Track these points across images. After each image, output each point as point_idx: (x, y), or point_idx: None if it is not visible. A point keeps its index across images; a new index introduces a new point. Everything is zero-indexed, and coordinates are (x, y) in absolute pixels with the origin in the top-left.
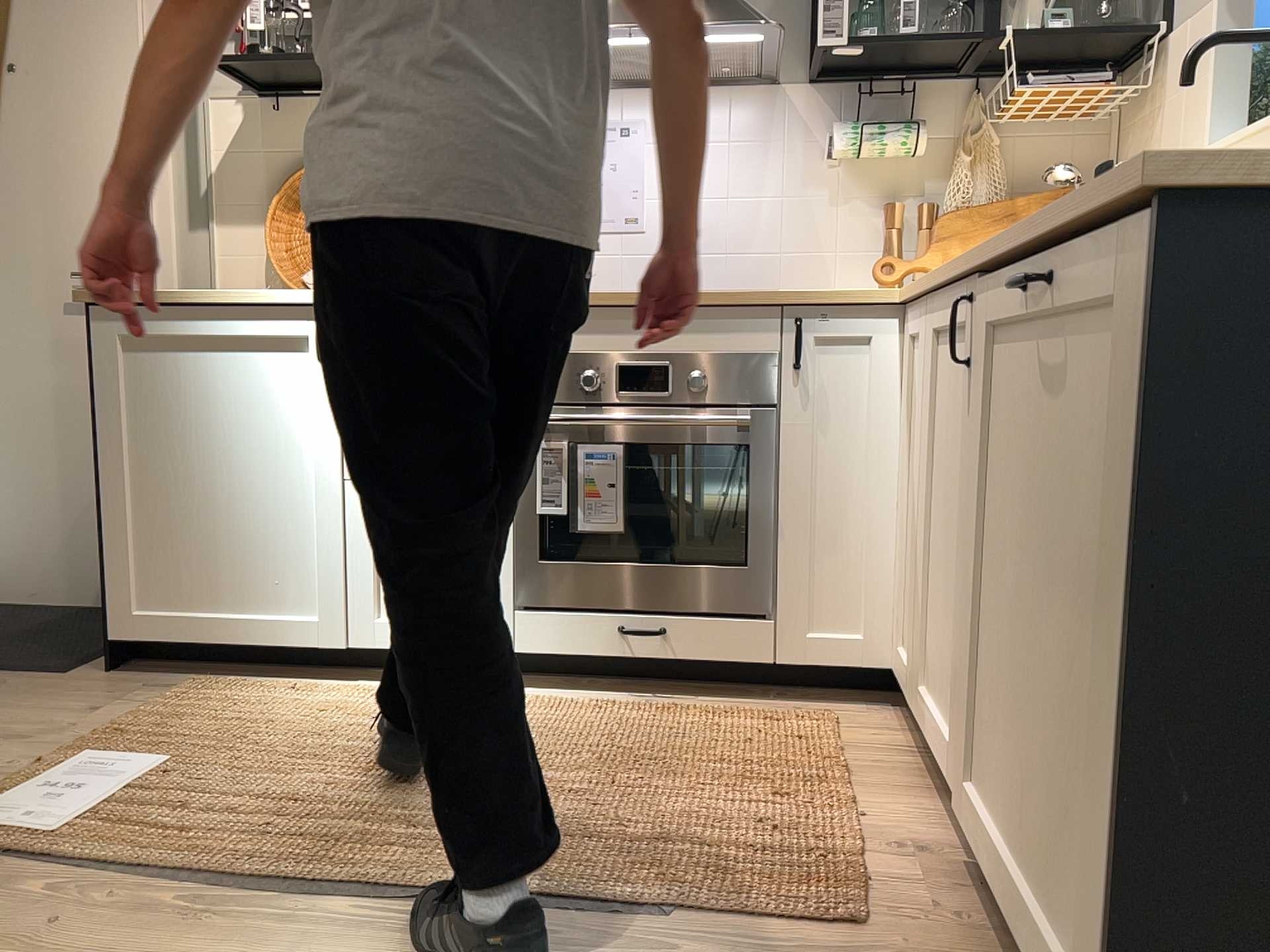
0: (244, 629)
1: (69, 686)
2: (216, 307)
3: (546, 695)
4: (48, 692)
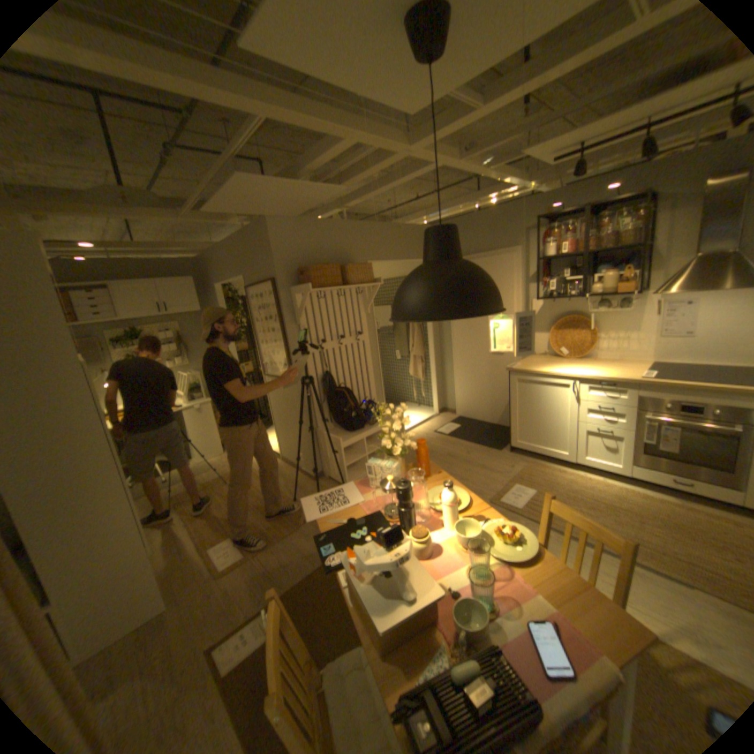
0: (546, 451)
1: (503, 455)
2: (543, 374)
3: (641, 490)
4: (499, 456)
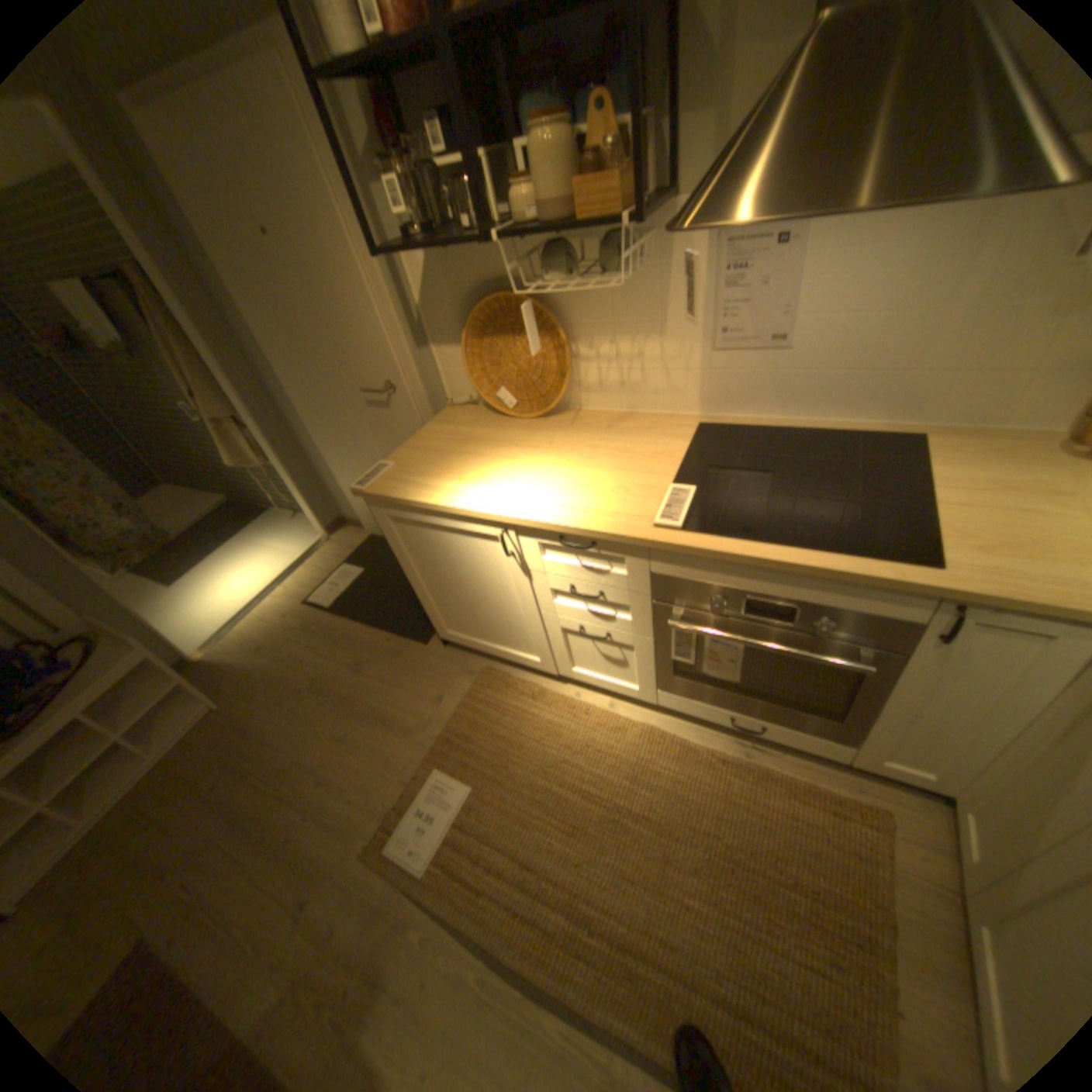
0: (502, 651)
1: (428, 659)
2: (435, 509)
3: (677, 722)
4: (419, 667)
